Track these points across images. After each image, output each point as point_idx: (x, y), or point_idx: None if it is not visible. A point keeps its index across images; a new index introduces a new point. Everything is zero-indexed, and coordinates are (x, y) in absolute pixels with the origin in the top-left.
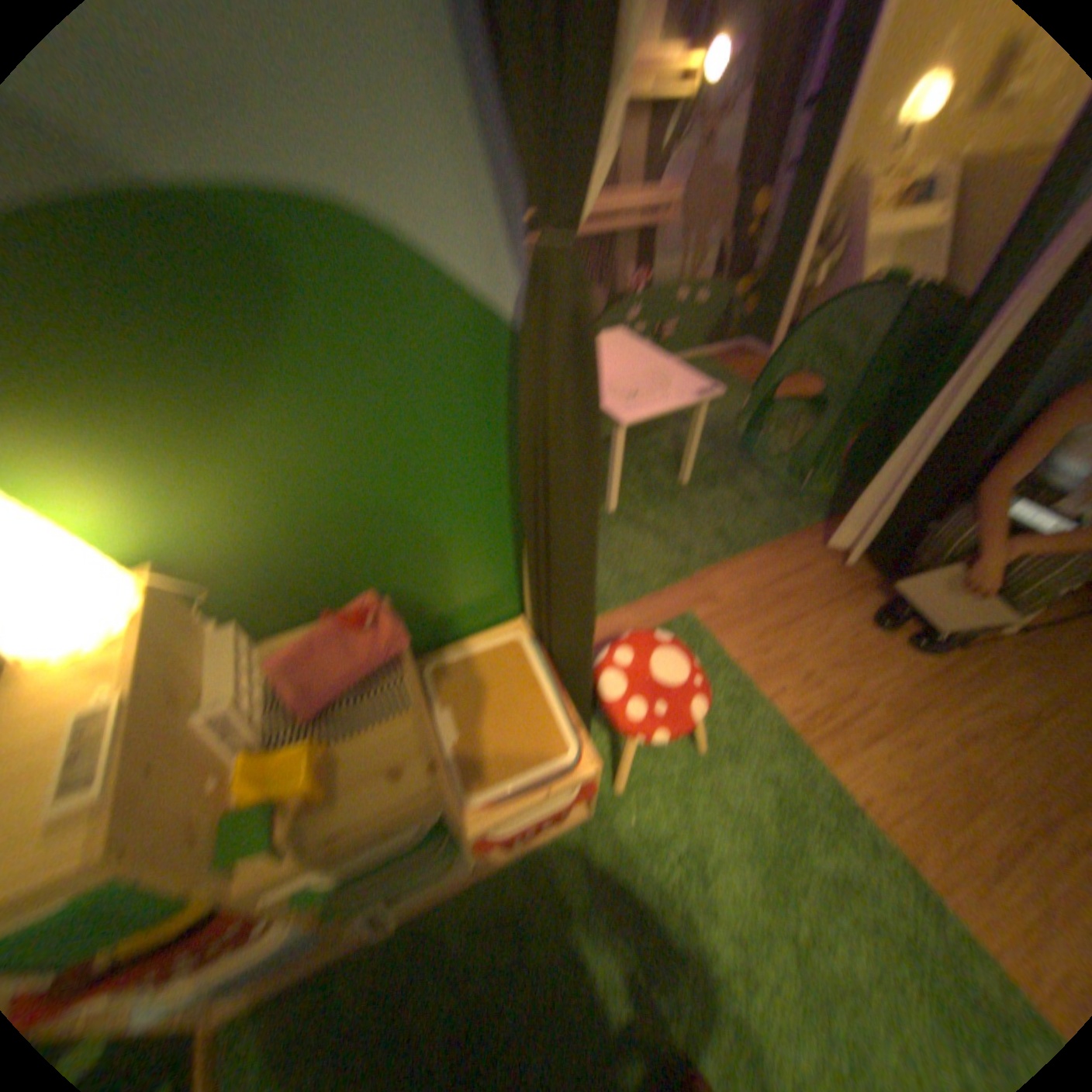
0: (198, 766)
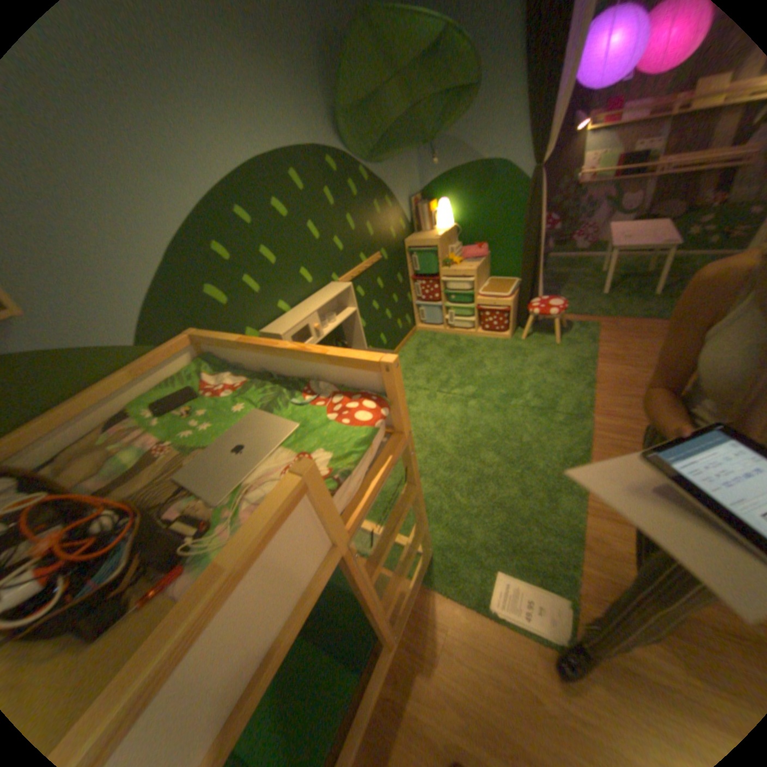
0: (445, 252)
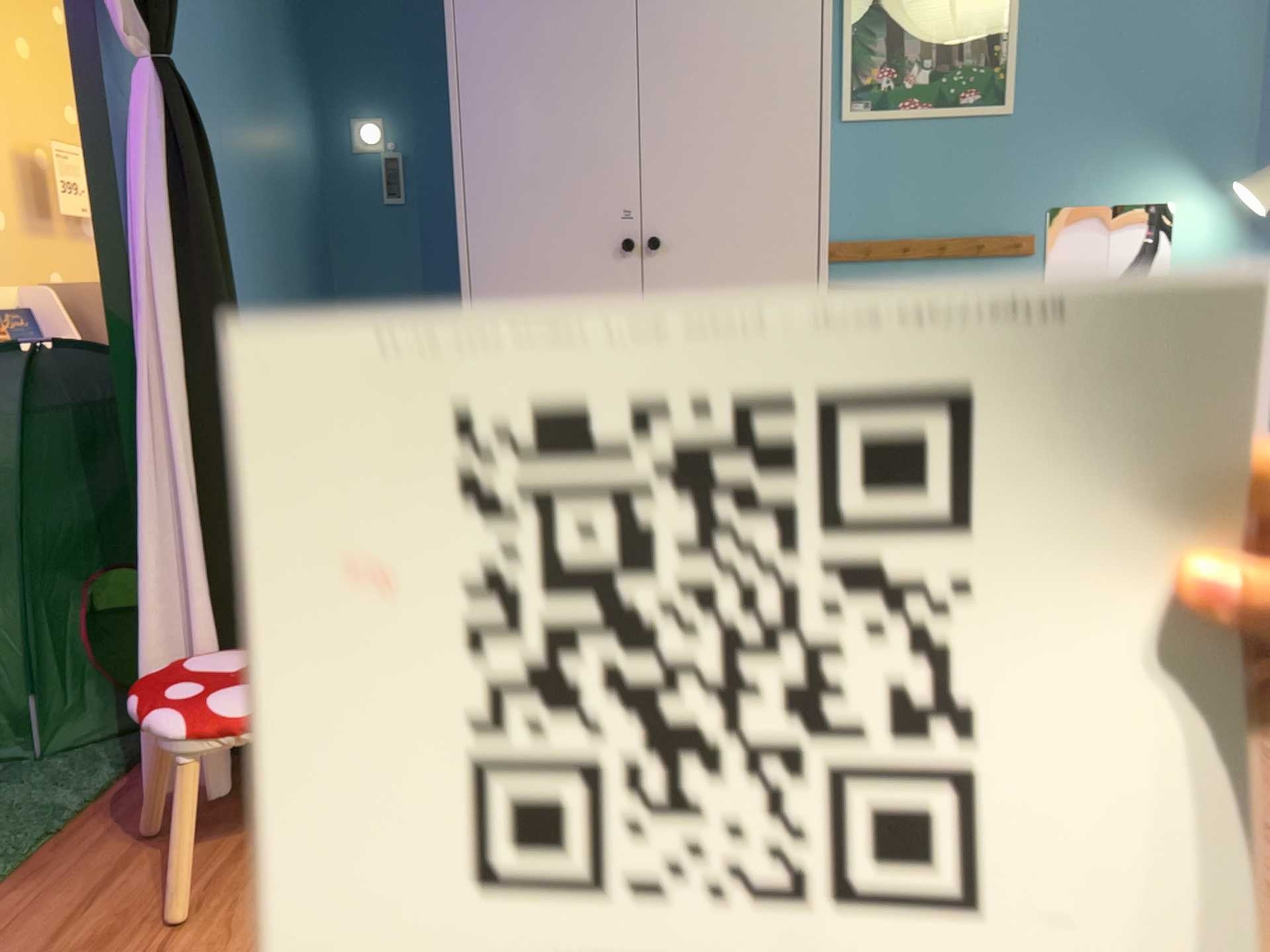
0: None
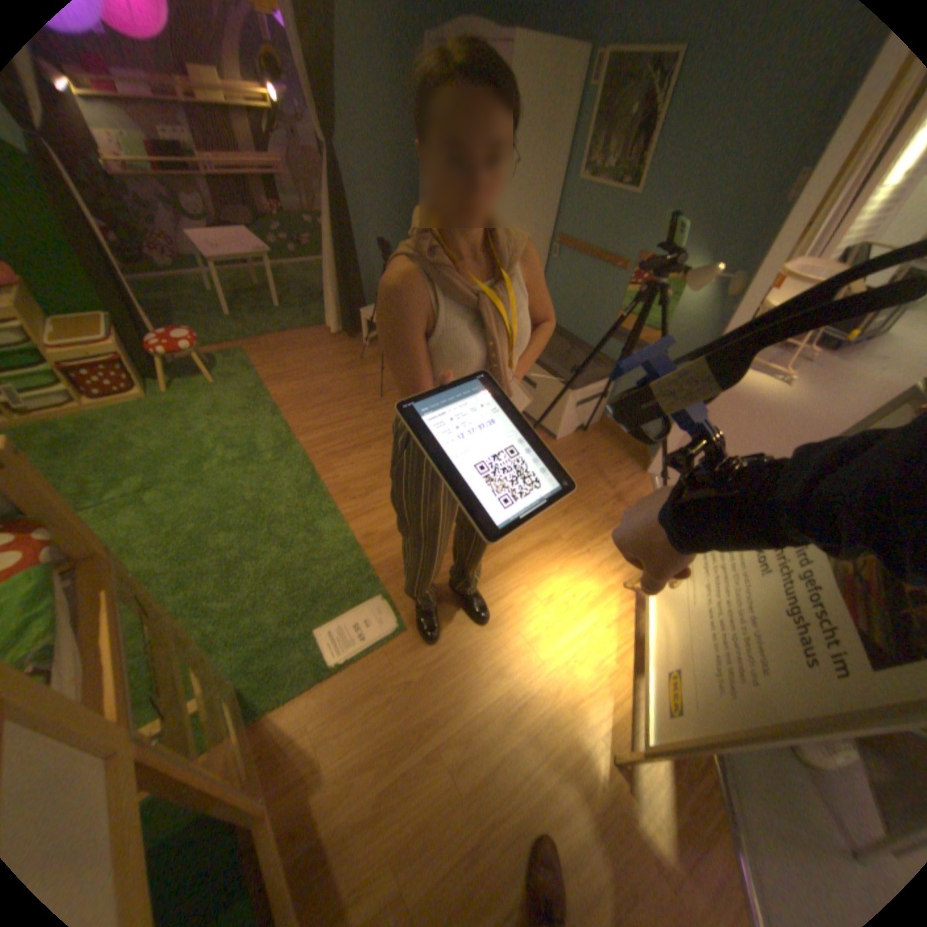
0: None
